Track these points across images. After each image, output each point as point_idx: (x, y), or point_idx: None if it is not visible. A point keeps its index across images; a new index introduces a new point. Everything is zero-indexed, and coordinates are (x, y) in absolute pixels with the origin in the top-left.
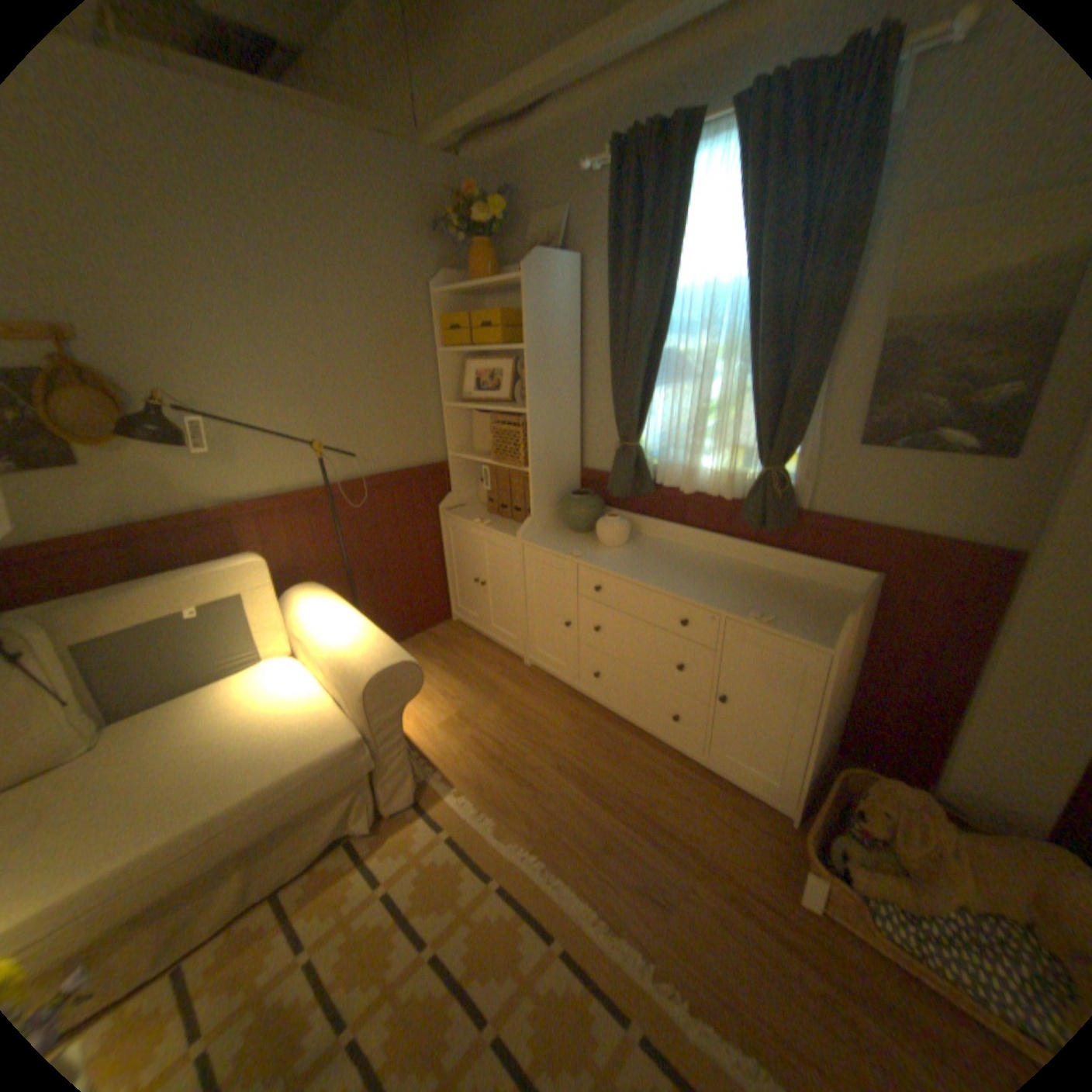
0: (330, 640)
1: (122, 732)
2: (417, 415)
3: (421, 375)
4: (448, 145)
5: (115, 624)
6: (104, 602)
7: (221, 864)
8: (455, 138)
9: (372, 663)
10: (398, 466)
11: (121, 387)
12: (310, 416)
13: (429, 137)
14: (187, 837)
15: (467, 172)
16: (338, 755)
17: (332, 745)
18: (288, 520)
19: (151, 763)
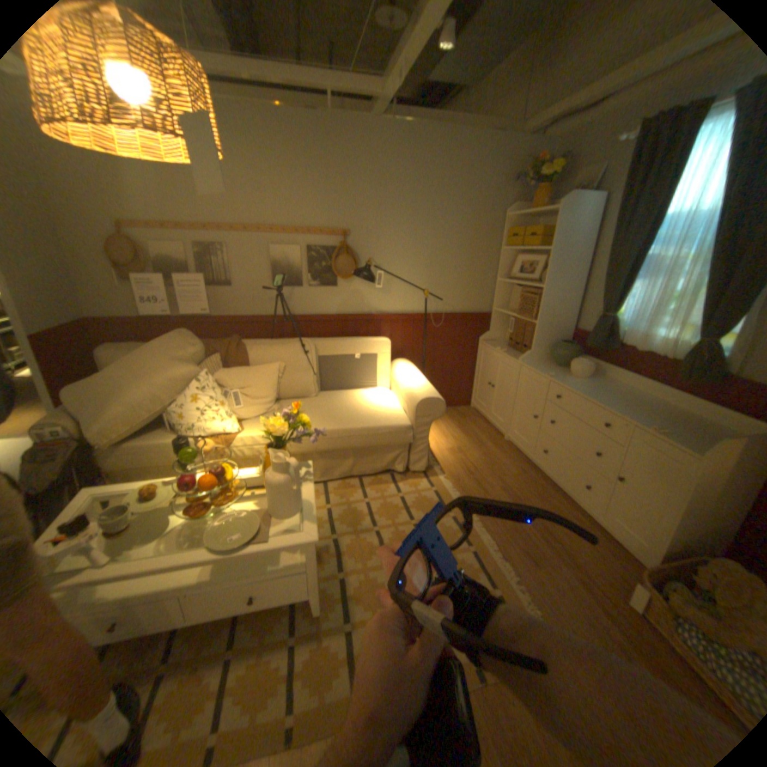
0: (408, 382)
1: (327, 393)
2: (480, 284)
3: (488, 262)
4: (541, 127)
5: (336, 350)
6: (334, 341)
7: (349, 449)
8: (545, 124)
9: (424, 394)
10: (462, 310)
11: (358, 257)
12: (426, 278)
13: (530, 125)
14: (343, 431)
15: (547, 144)
16: (399, 428)
17: (398, 423)
18: (403, 327)
19: (334, 406)
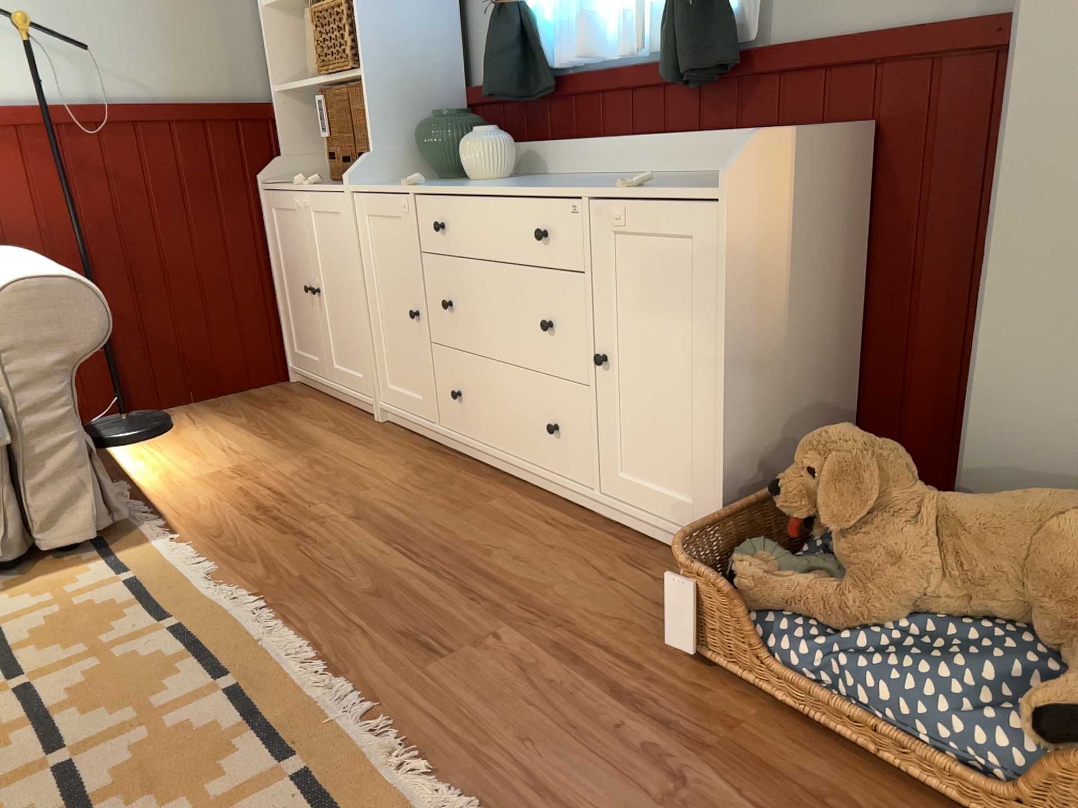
0: None
1: None
2: (217, 22)
3: None
4: None
5: None
6: None
7: None
8: None
9: (19, 275)
10: (185, 100)
11: None
12: None
13: None
14: None
15: None
16: None
17: None
18: None
19: None
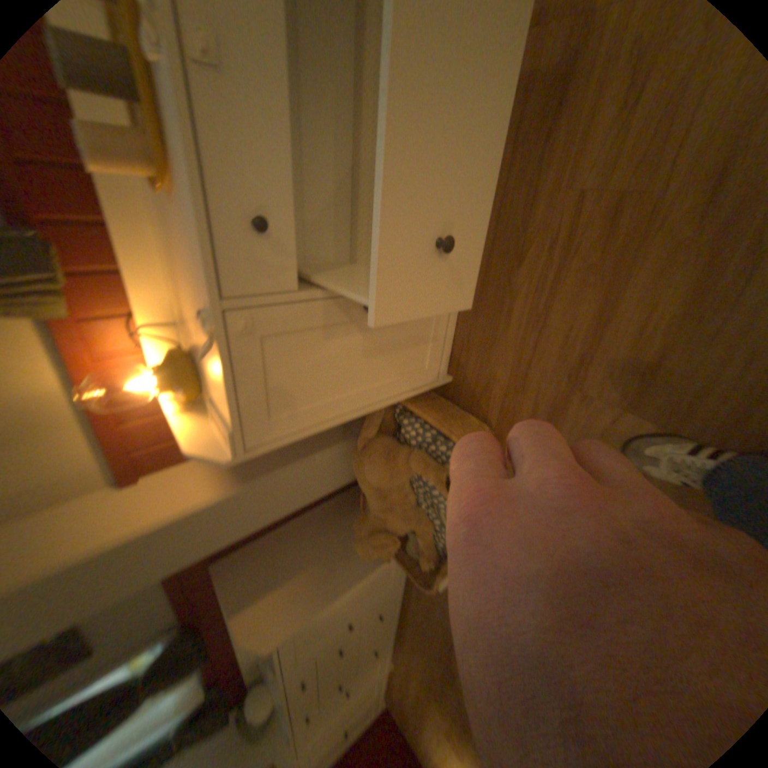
0: None
1: None
2: None
3: None
4: None
5: None
6: None
7: None
8: None
9: None
10: None
11: None
12: None
13: None
14: None
15: None
16: None
17: None
18: None
19: None
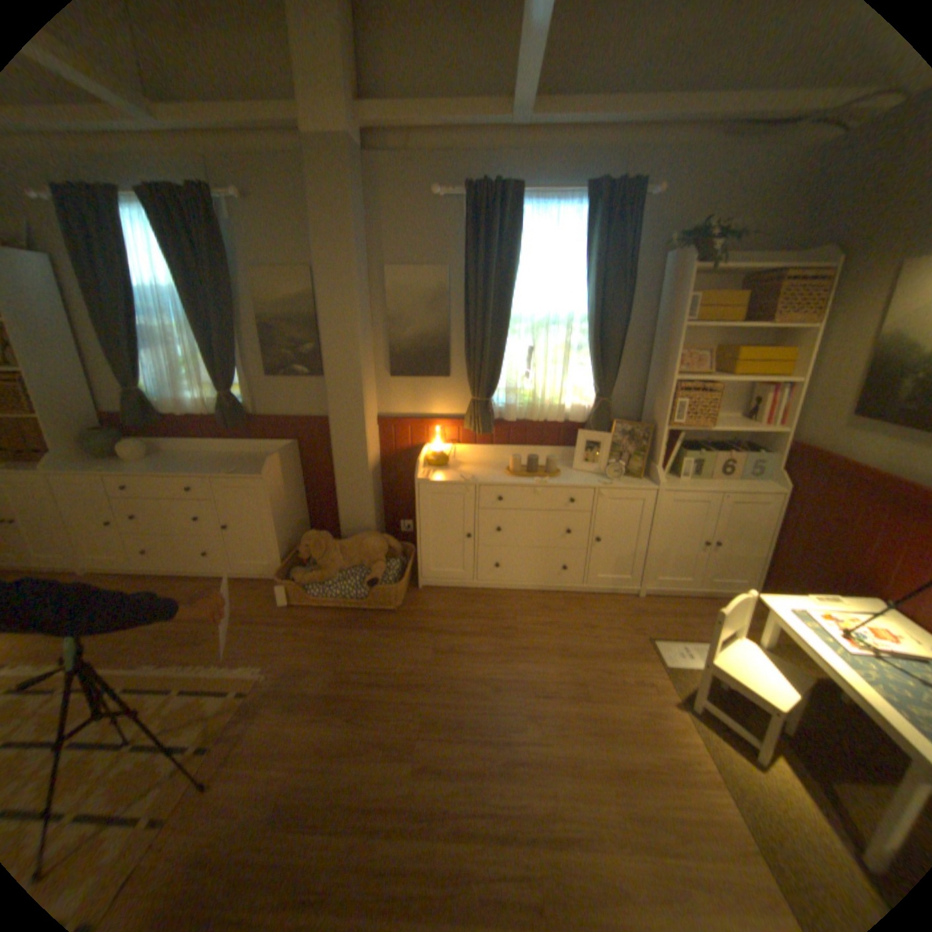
0: None
1: None
2: None
3: None
4: None
5: None
6: None
7: None
8: None
9: None
10: None
11: None
12: None
13: None
14: None
15: None
16: None
17: None
18: None
19: None
